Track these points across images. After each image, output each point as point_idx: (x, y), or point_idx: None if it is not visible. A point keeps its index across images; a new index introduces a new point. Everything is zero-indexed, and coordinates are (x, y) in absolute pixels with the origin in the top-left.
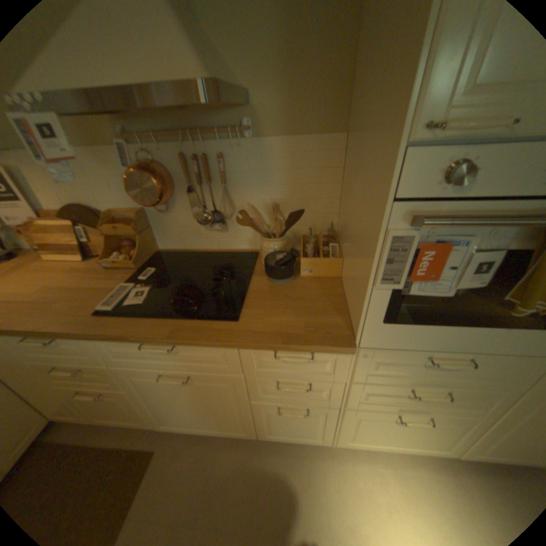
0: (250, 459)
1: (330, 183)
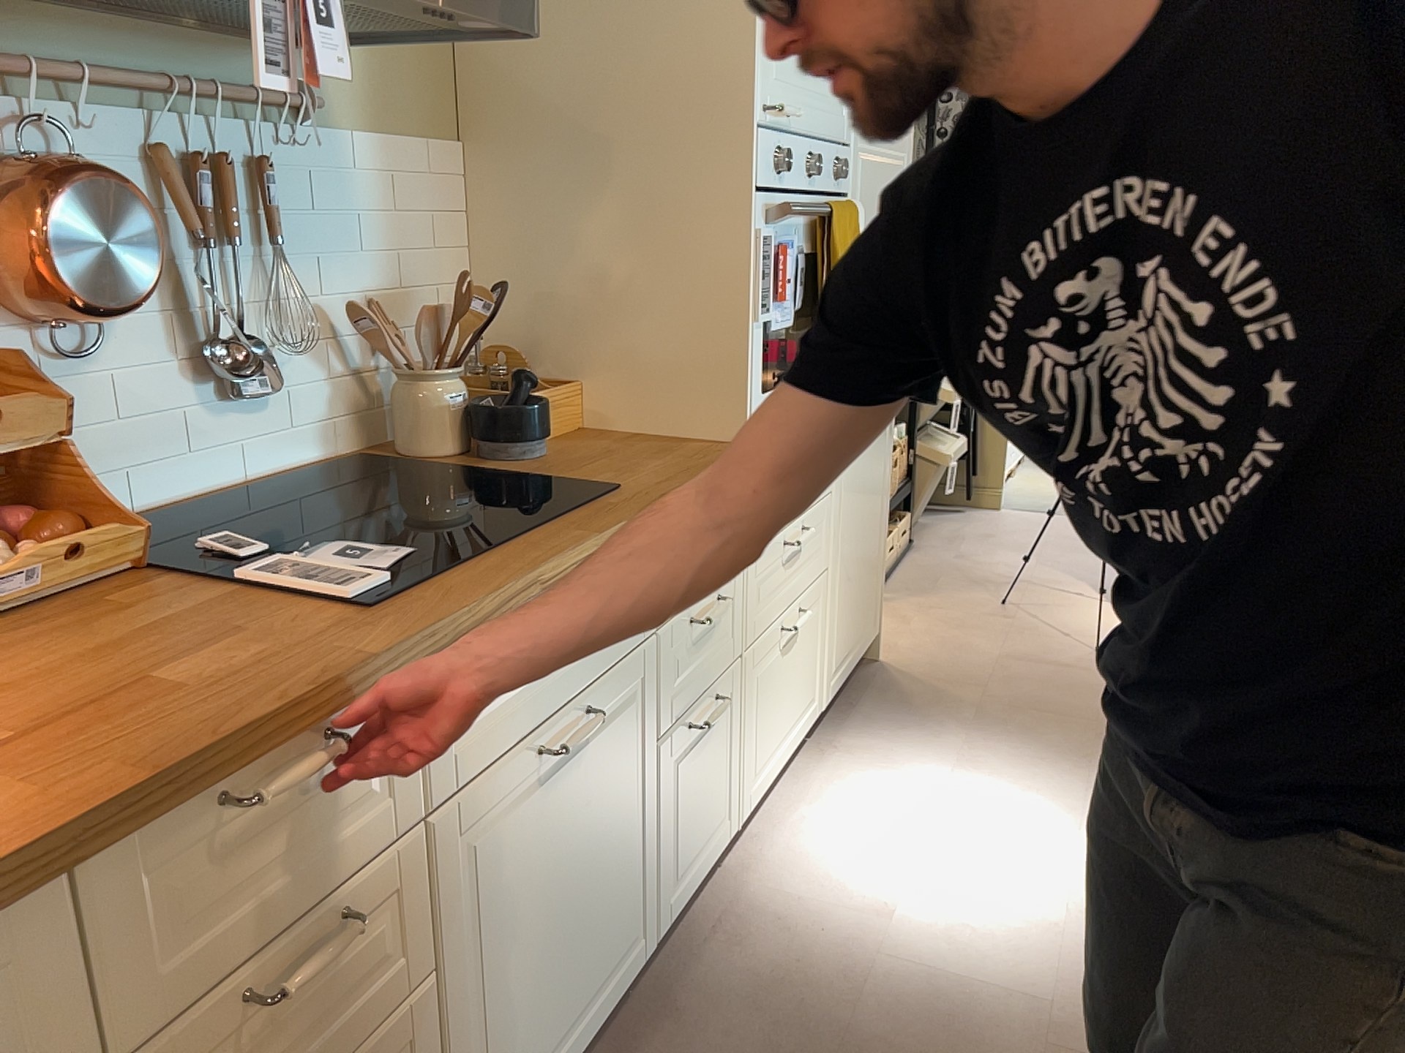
0: (677, 1015)
1: (455, 249)
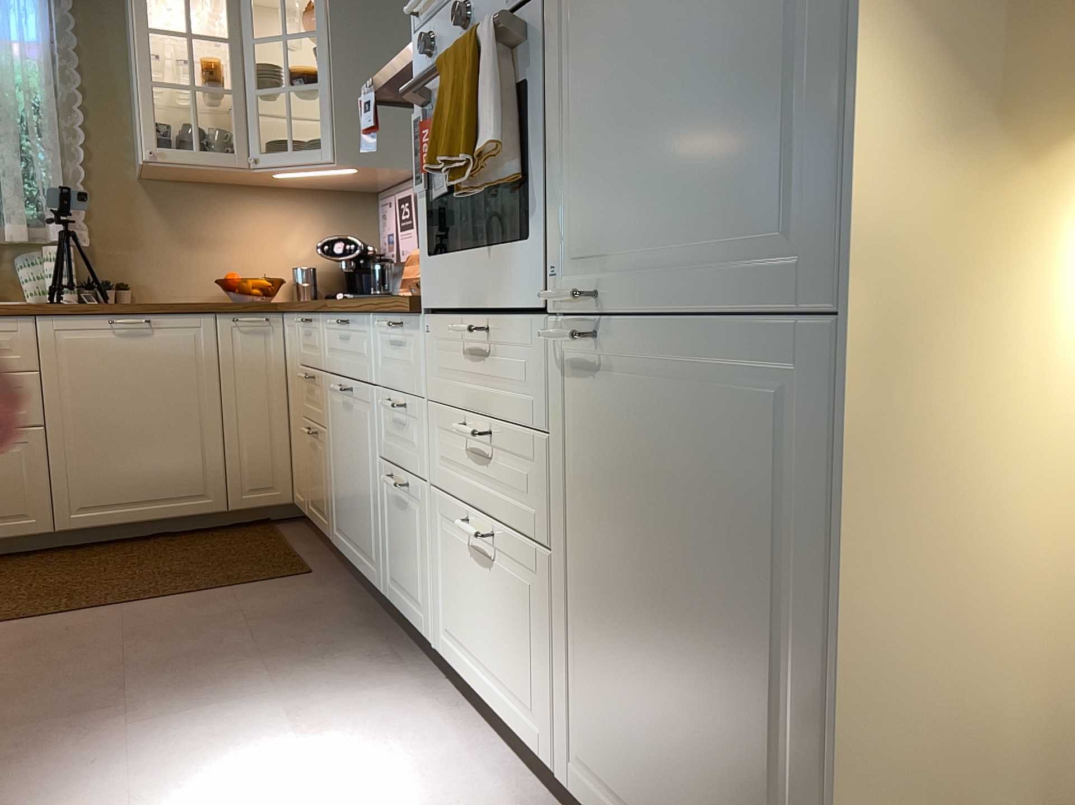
0: (359, 630)
1: None
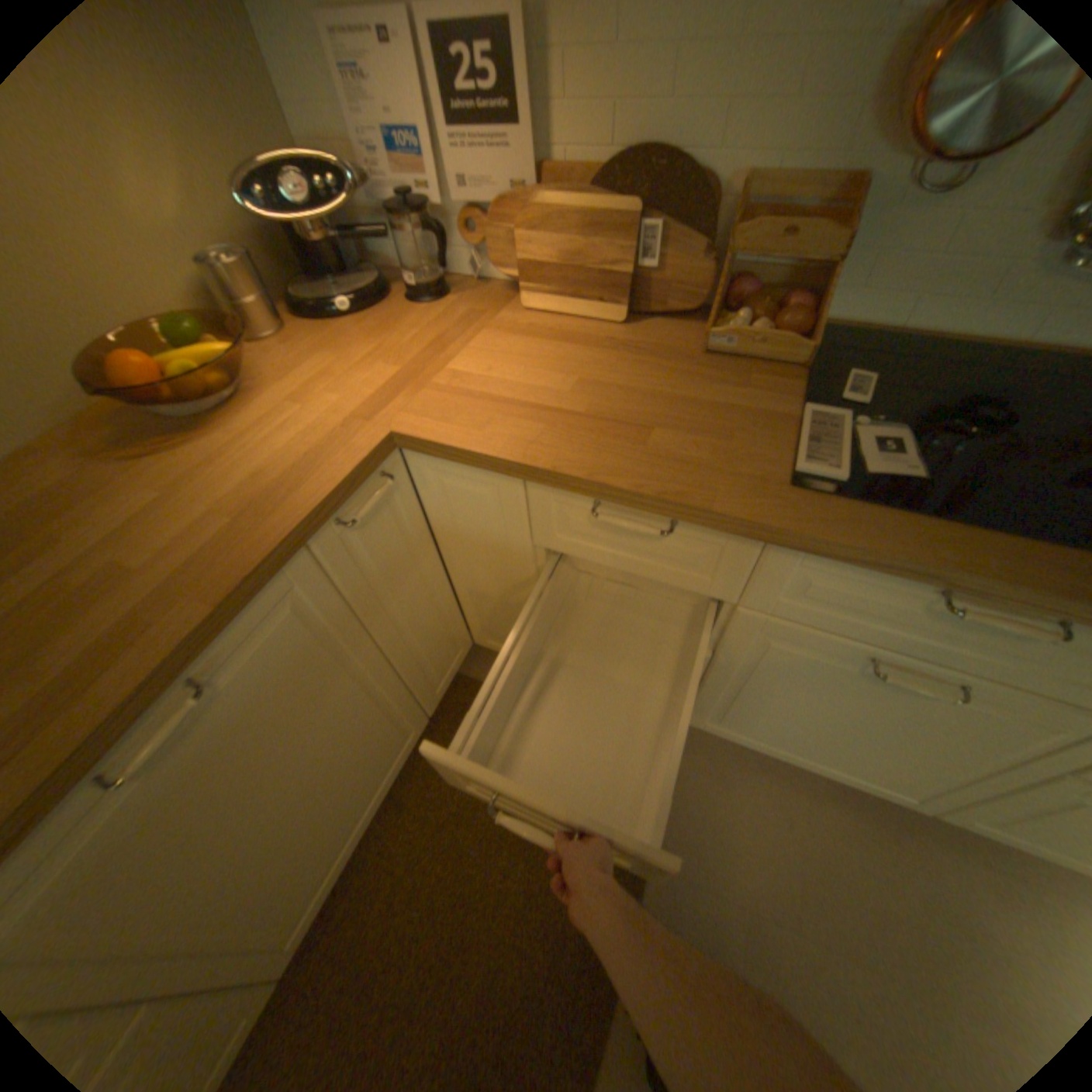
0: (898, 844)
1: None
